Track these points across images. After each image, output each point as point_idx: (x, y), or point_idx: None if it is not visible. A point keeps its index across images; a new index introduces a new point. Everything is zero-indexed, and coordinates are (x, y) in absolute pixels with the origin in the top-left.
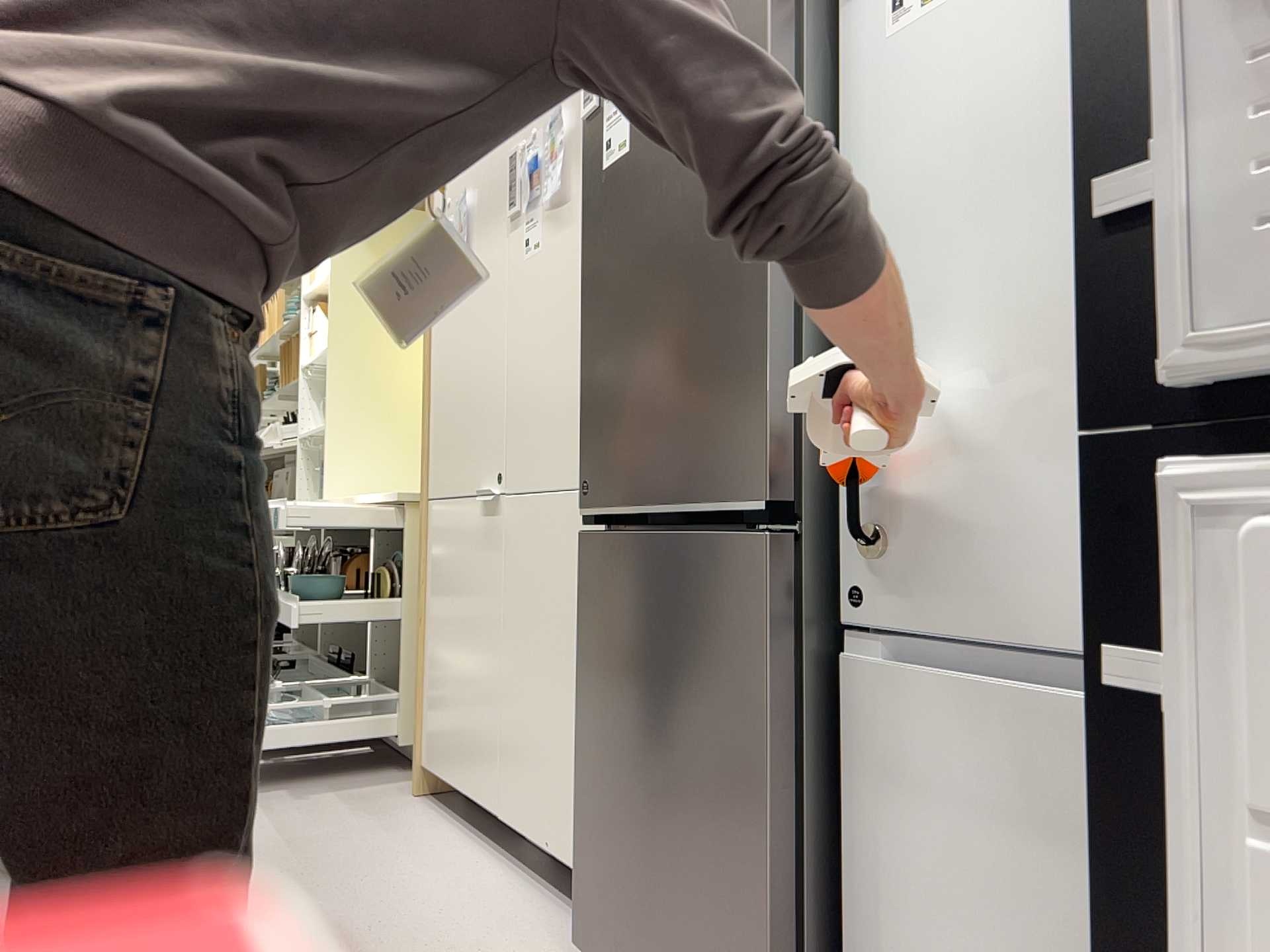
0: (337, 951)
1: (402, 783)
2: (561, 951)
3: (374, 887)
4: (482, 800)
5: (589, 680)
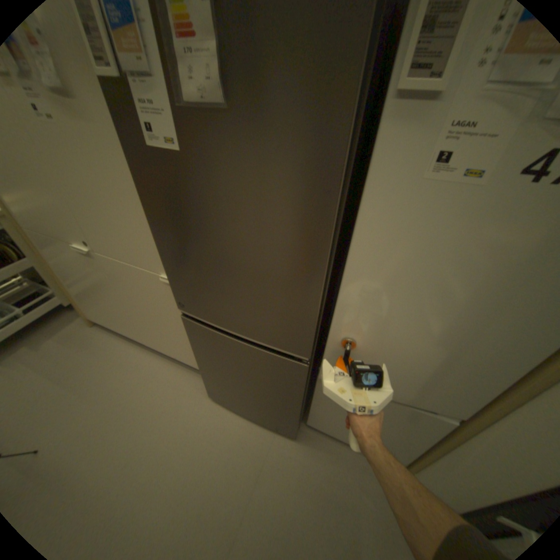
0: (129, 434)
1: (78, 320)
2: (200, 390)
3: (115, 391)
4: (132, 337)
5: (201, 355)
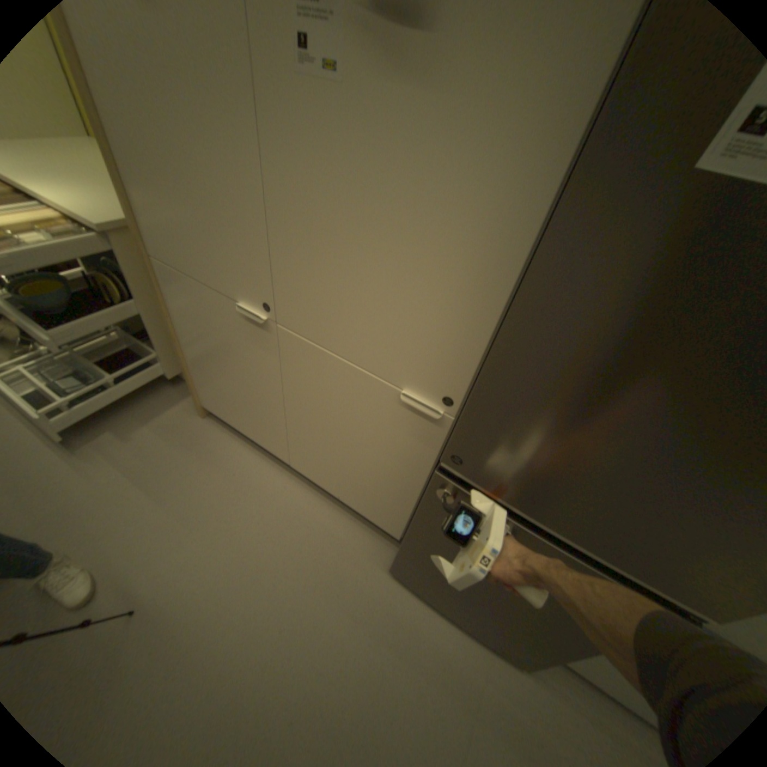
0: (269, 611)
1: (184, 403)
2: (372, 557)
3: (244, 533)
4: (272, 451)
5: (431, 529)
